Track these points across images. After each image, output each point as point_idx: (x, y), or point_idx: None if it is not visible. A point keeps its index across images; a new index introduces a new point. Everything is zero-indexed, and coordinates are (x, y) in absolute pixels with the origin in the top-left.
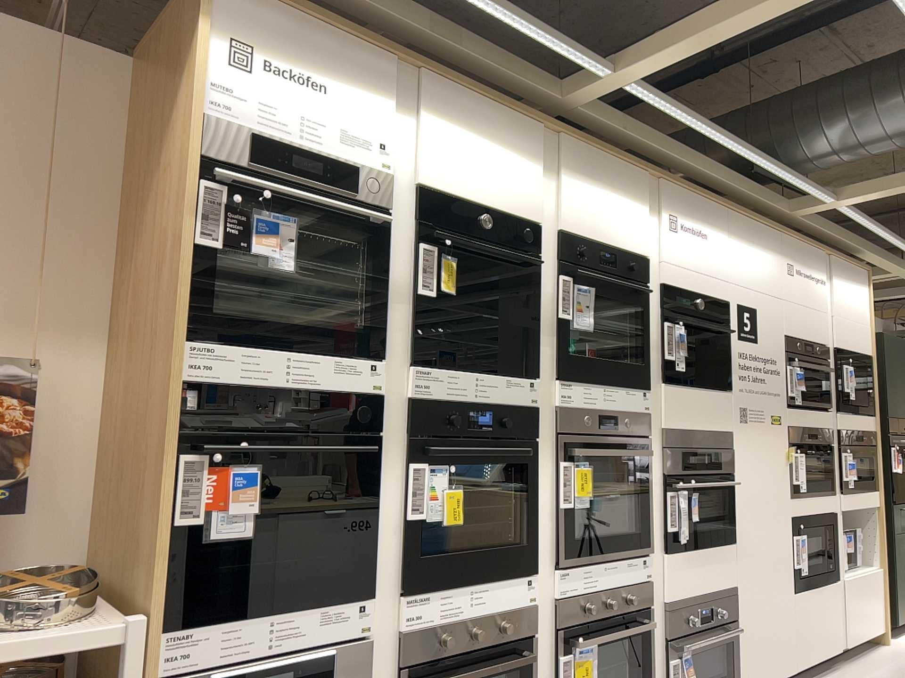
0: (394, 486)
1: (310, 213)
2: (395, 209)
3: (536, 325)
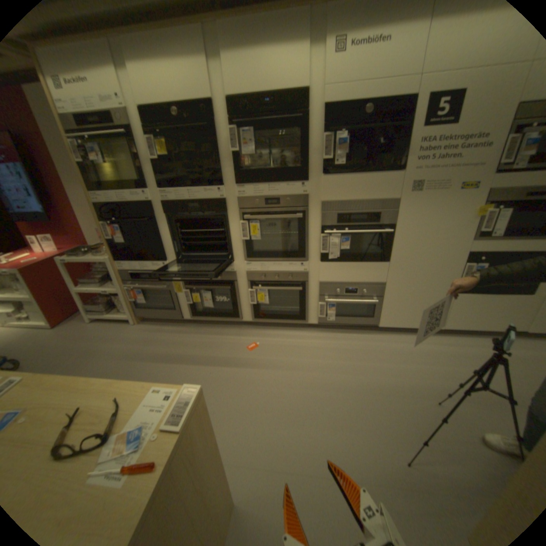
0: (164, 233)
1: (97, 138)
2: (129, 122)
3: (221, 158)
